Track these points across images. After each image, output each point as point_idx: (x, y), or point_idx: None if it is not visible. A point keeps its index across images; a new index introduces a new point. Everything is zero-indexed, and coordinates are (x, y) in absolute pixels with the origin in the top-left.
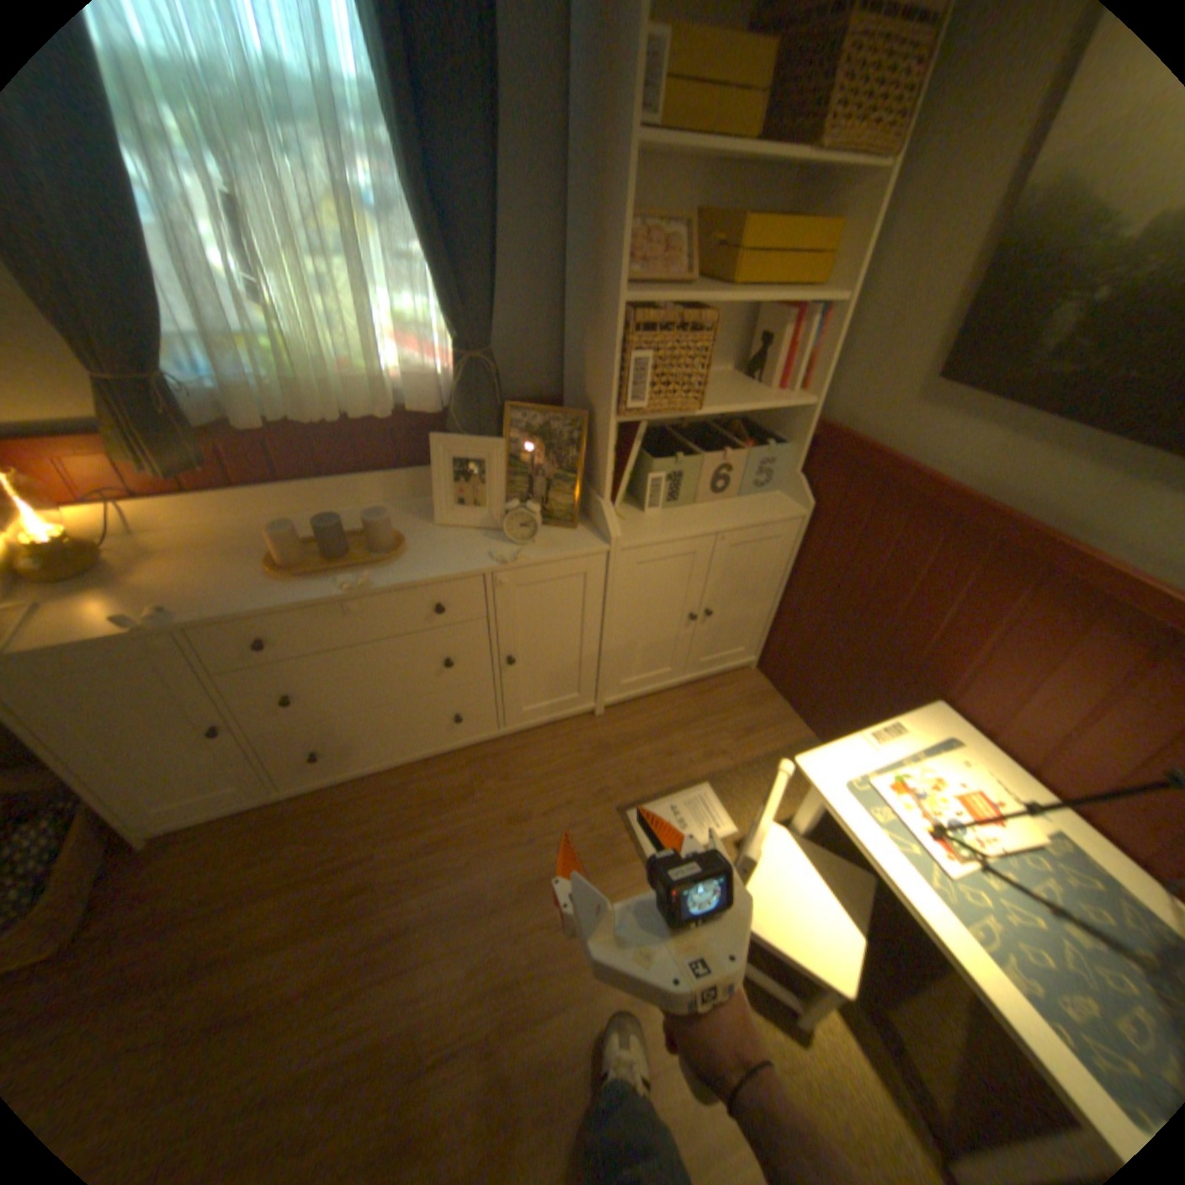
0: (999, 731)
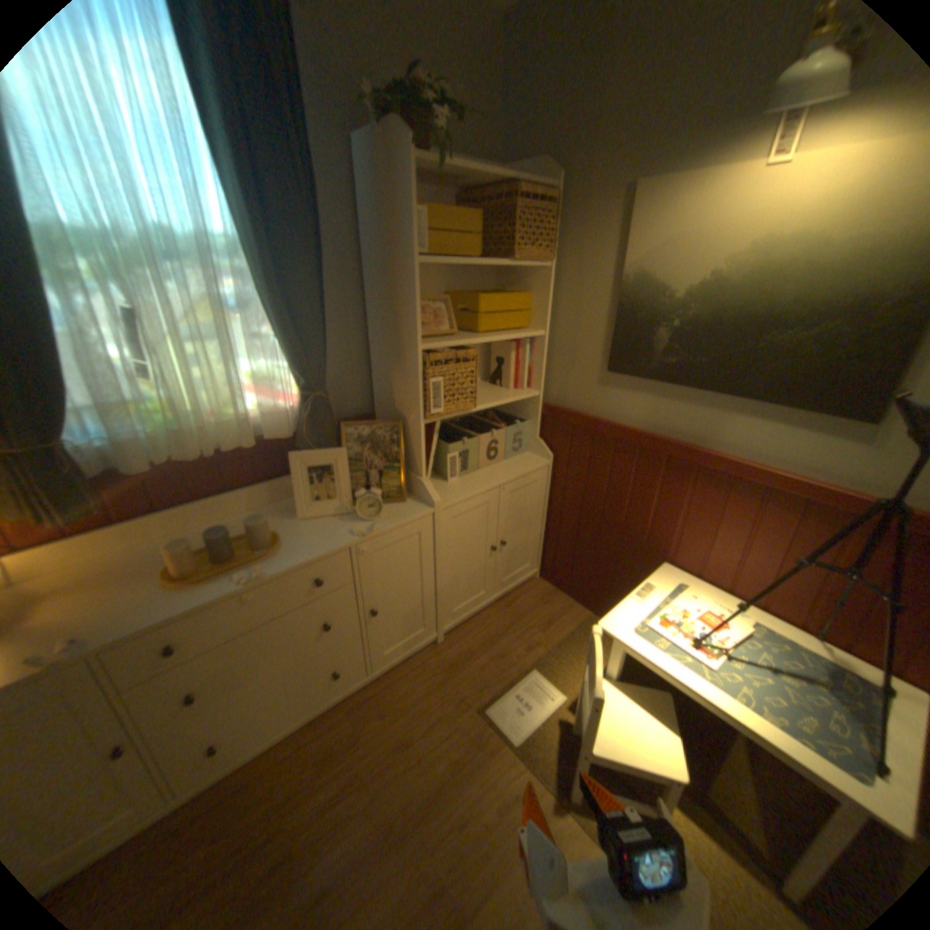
0: (702, 571)
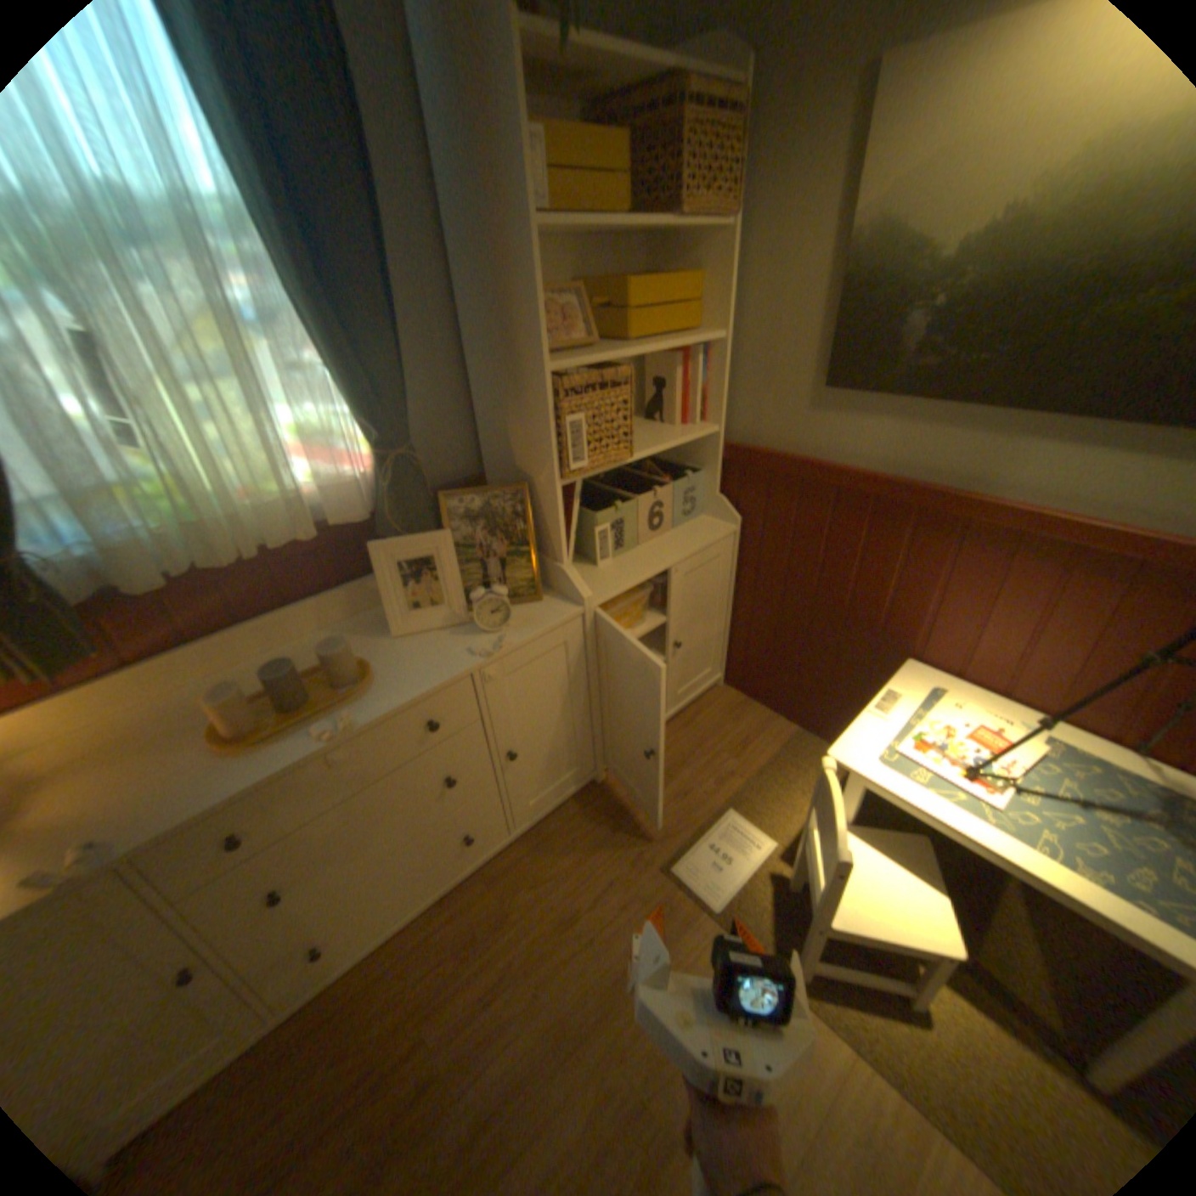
0: (964, 669)
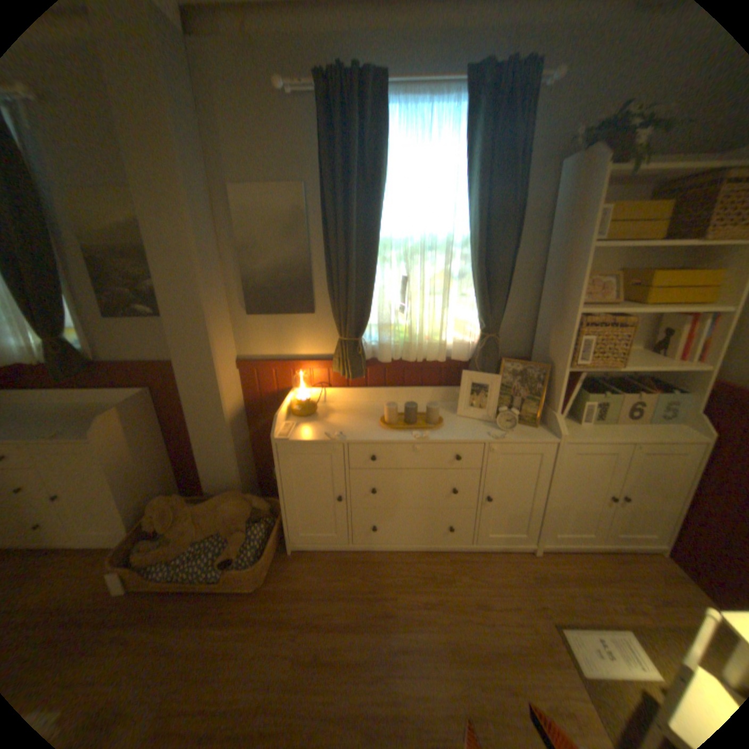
0: None
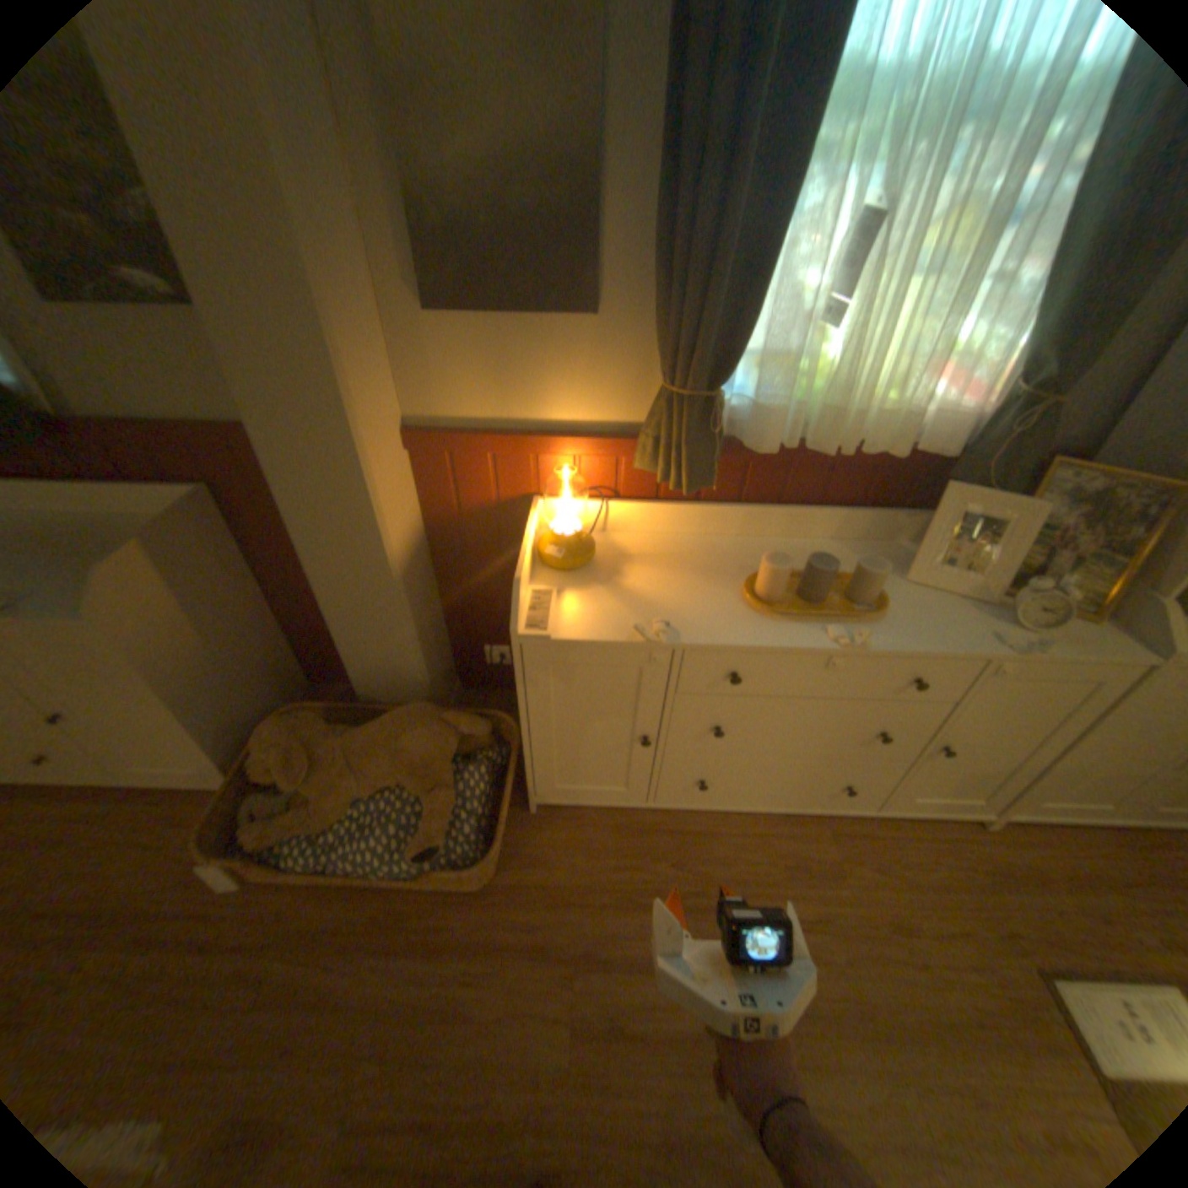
0: None
